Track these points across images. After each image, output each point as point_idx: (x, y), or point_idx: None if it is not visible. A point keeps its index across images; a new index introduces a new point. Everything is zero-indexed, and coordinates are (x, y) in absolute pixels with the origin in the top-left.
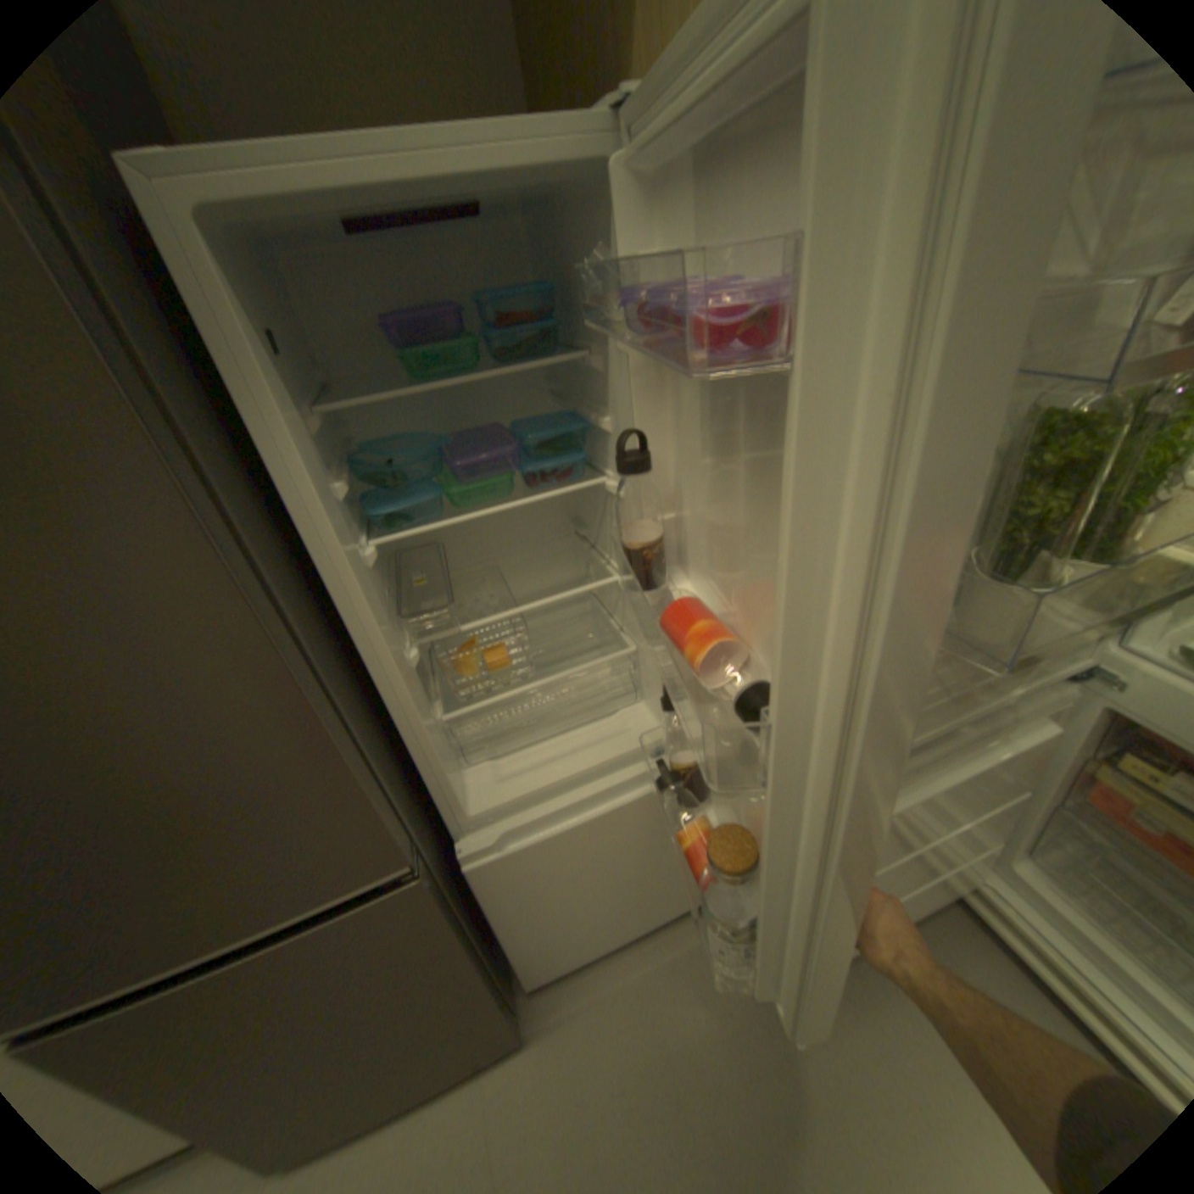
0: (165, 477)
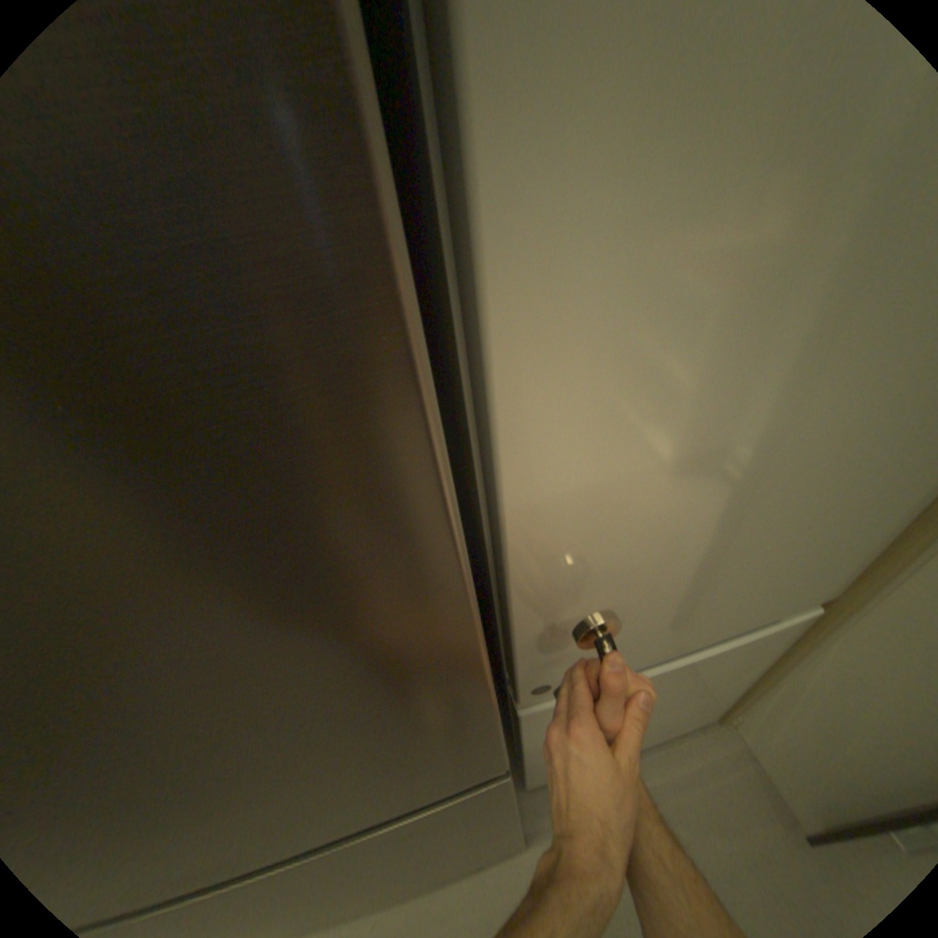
0: None
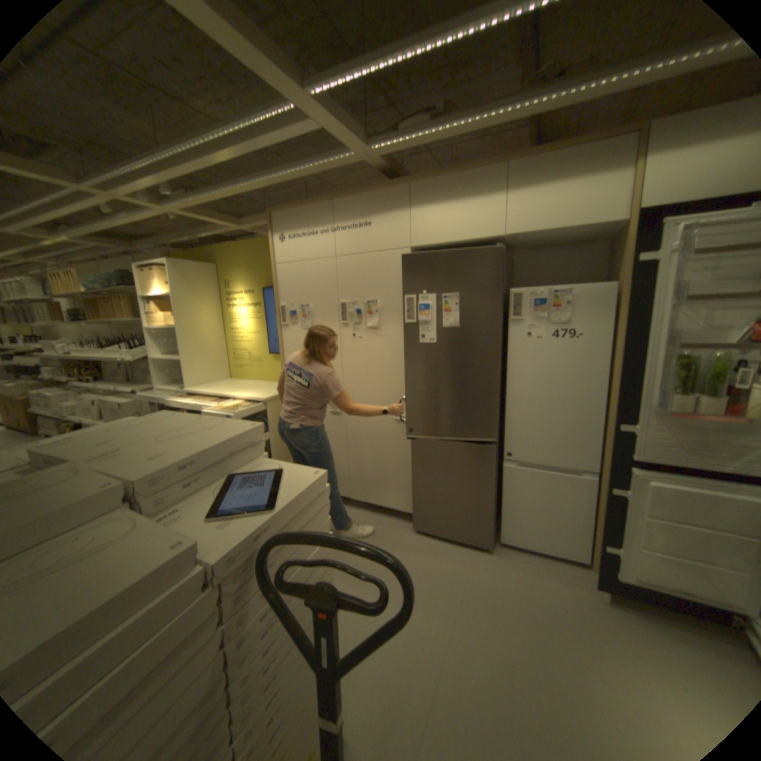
0: (499, 337)
